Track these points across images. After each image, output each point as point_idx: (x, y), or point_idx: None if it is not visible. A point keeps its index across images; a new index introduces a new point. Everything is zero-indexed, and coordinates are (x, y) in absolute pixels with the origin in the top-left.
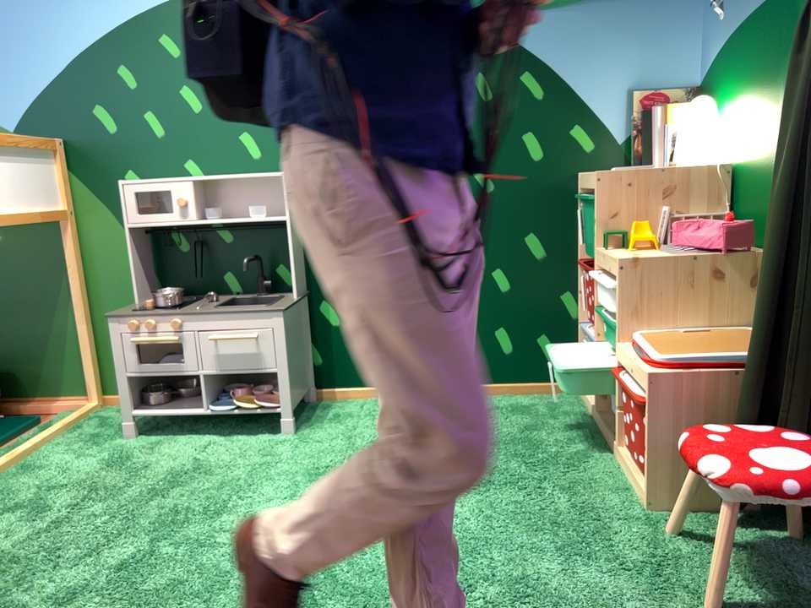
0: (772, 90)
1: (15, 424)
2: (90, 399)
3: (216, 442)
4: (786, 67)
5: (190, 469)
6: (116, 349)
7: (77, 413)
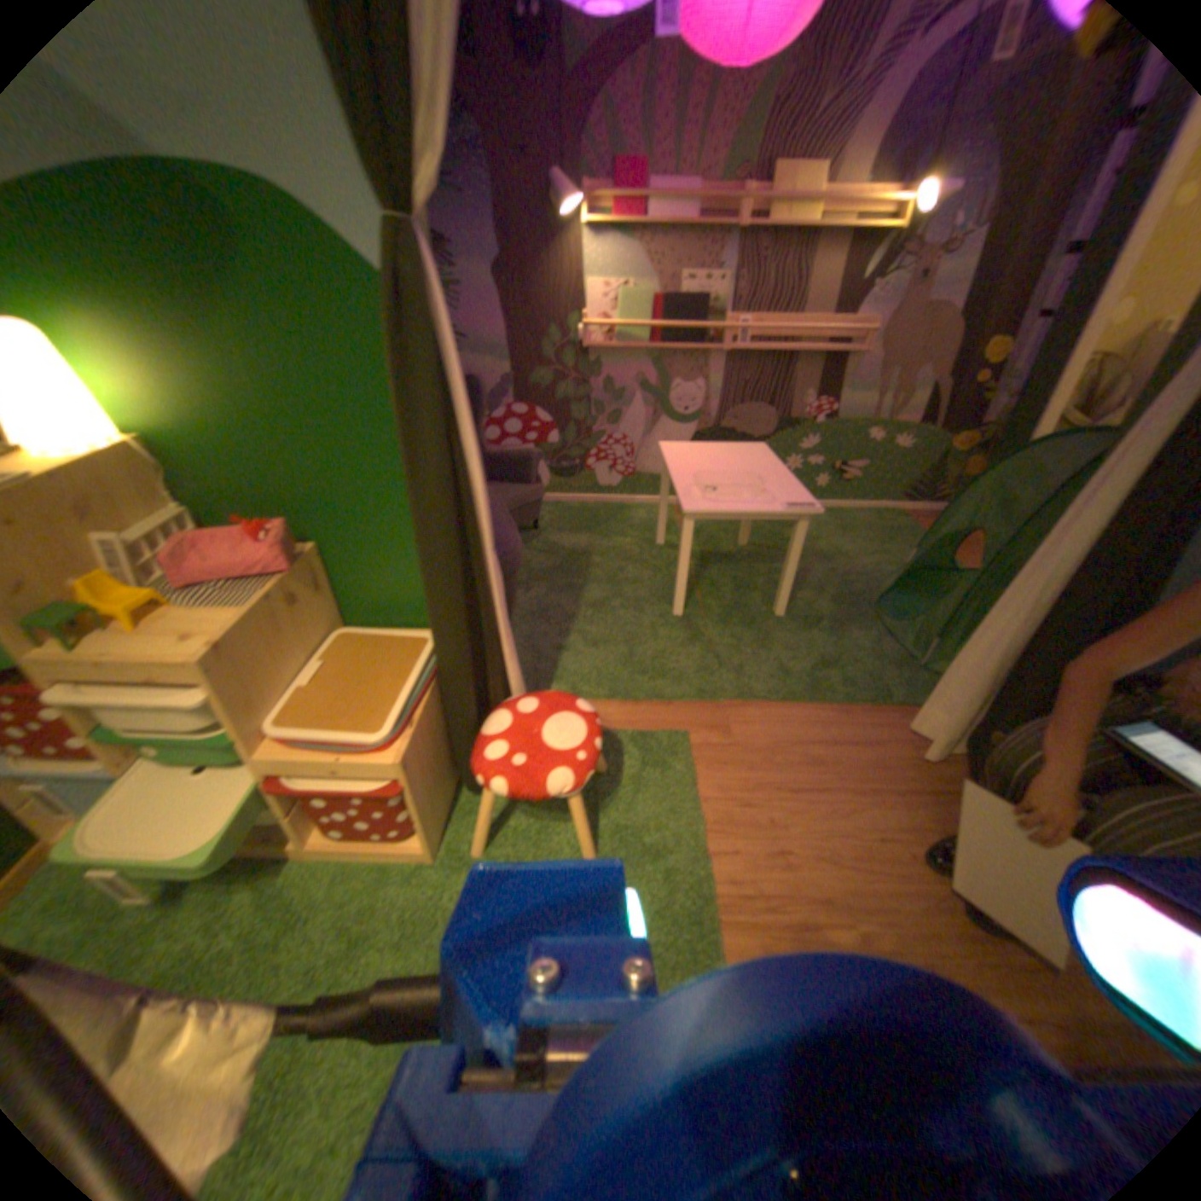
0: (199, 329)
1: None
2: None
3: None
4: (225, 300)
5: None
6: None
7: None
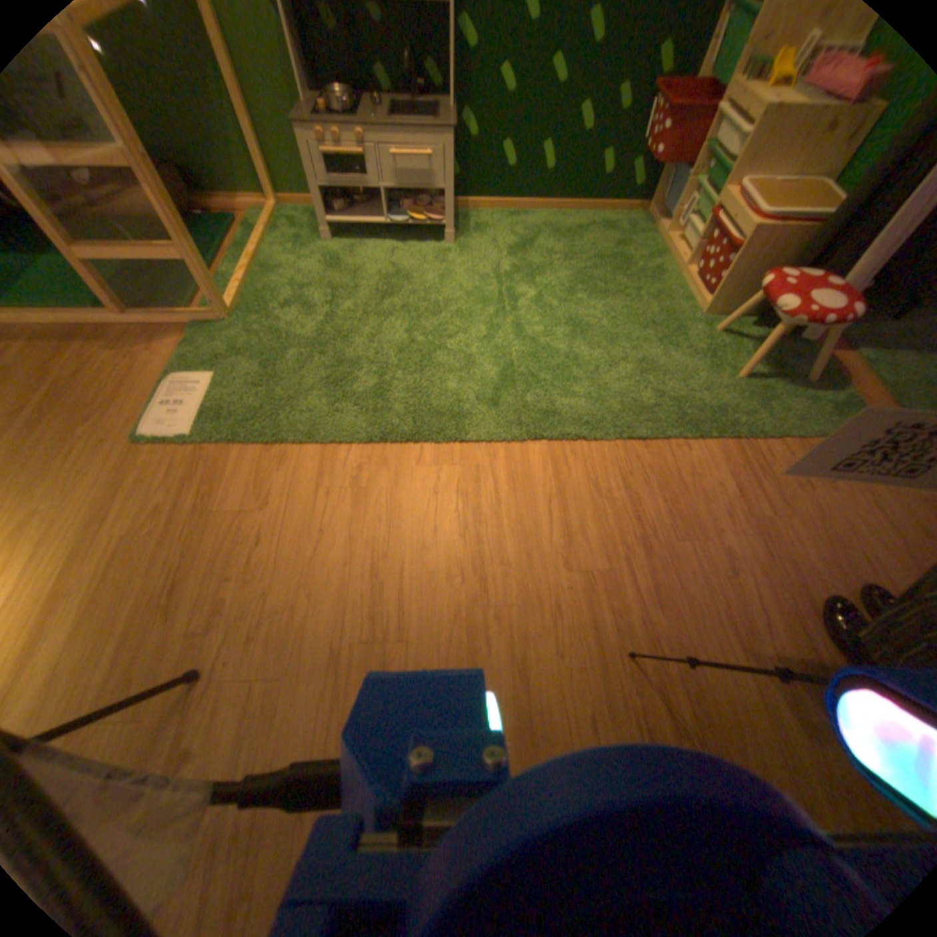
0: None
1: (215, 219)
2: (265, 196)
3: (394, 245)
4: None
5: (390, 270)
6: (303, 155)
7: (263, 211)
